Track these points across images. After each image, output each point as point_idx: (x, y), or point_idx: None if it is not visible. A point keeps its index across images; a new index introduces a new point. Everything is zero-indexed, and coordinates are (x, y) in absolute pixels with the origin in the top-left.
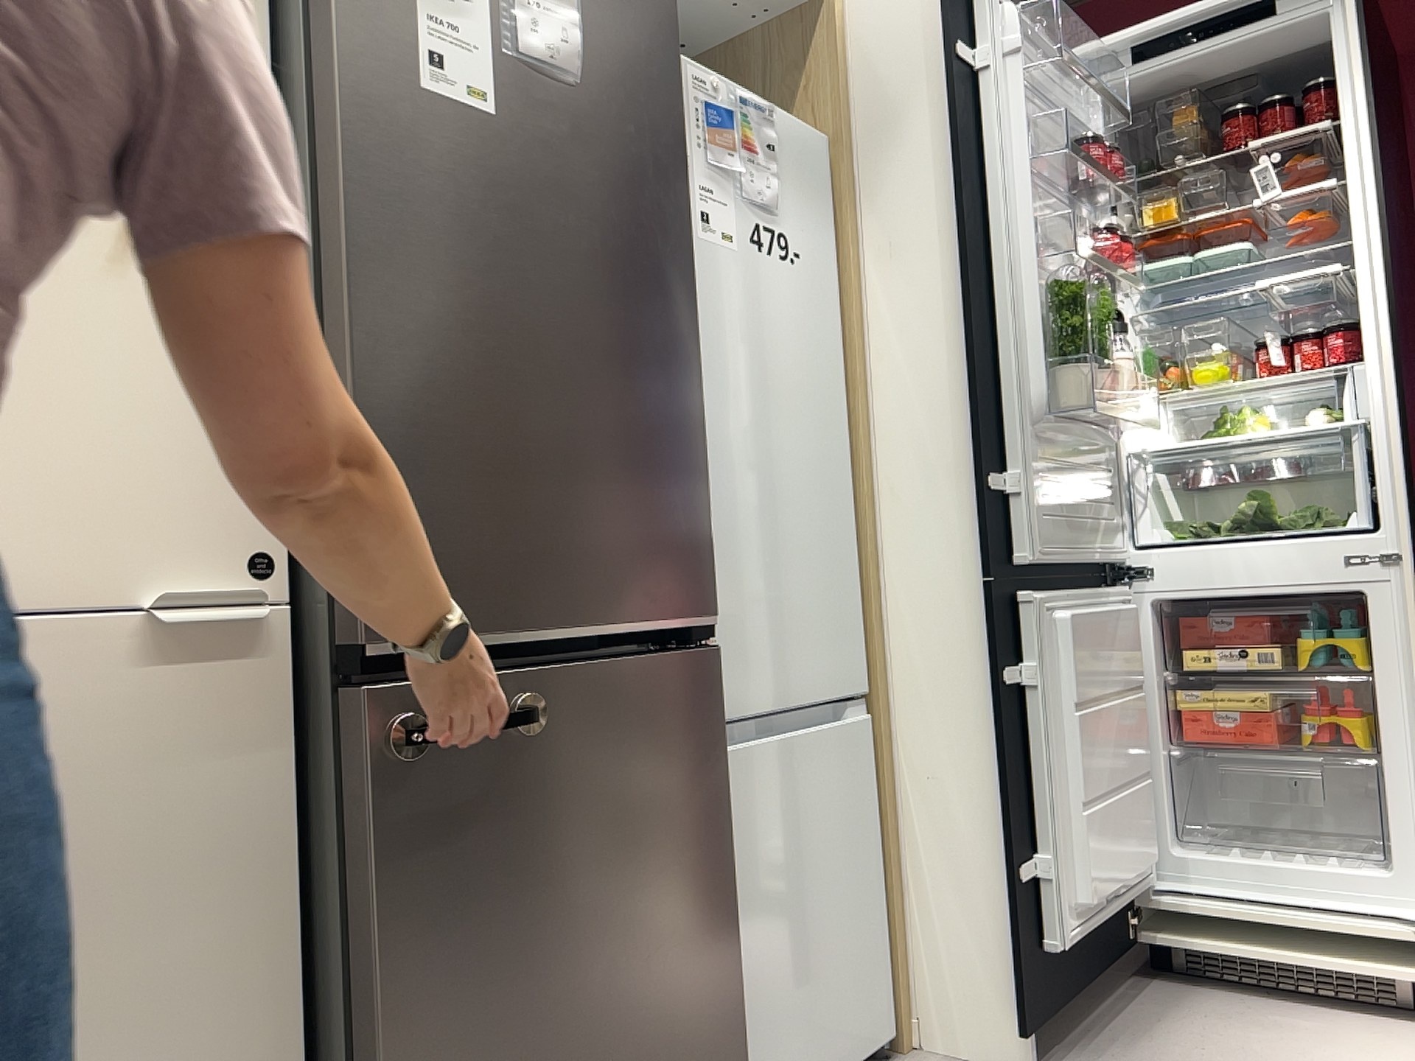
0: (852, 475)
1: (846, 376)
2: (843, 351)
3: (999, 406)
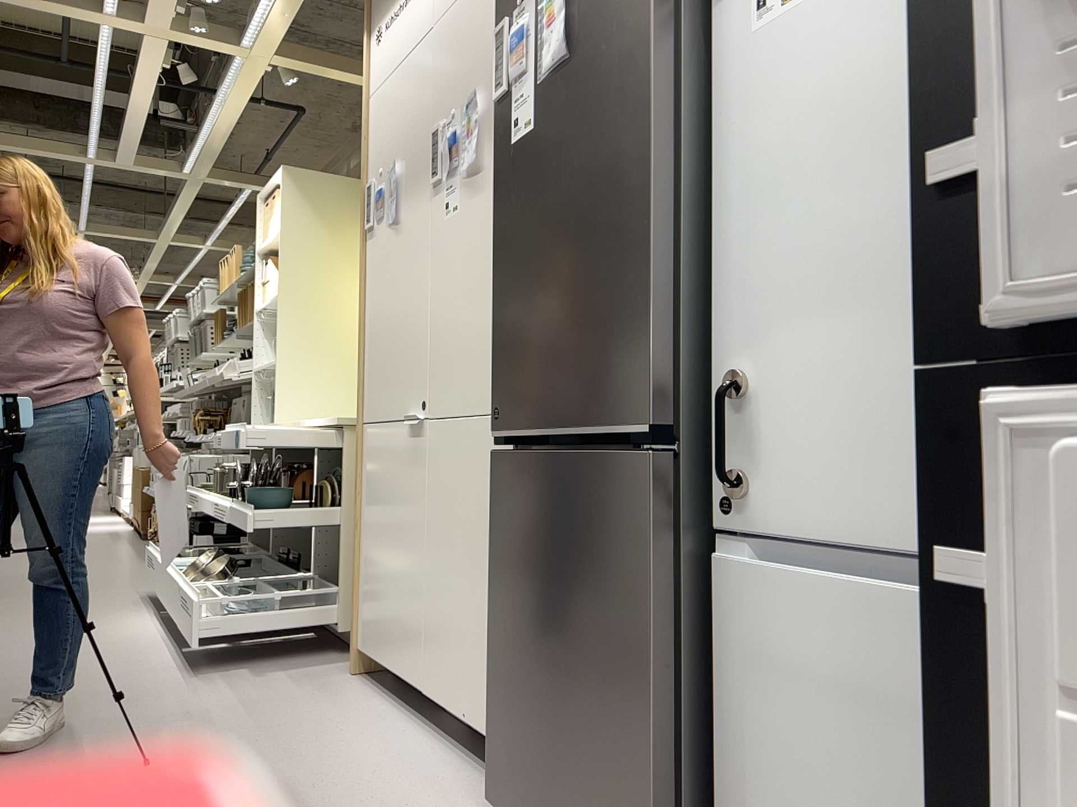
0: None
1: None
2: None
3: None
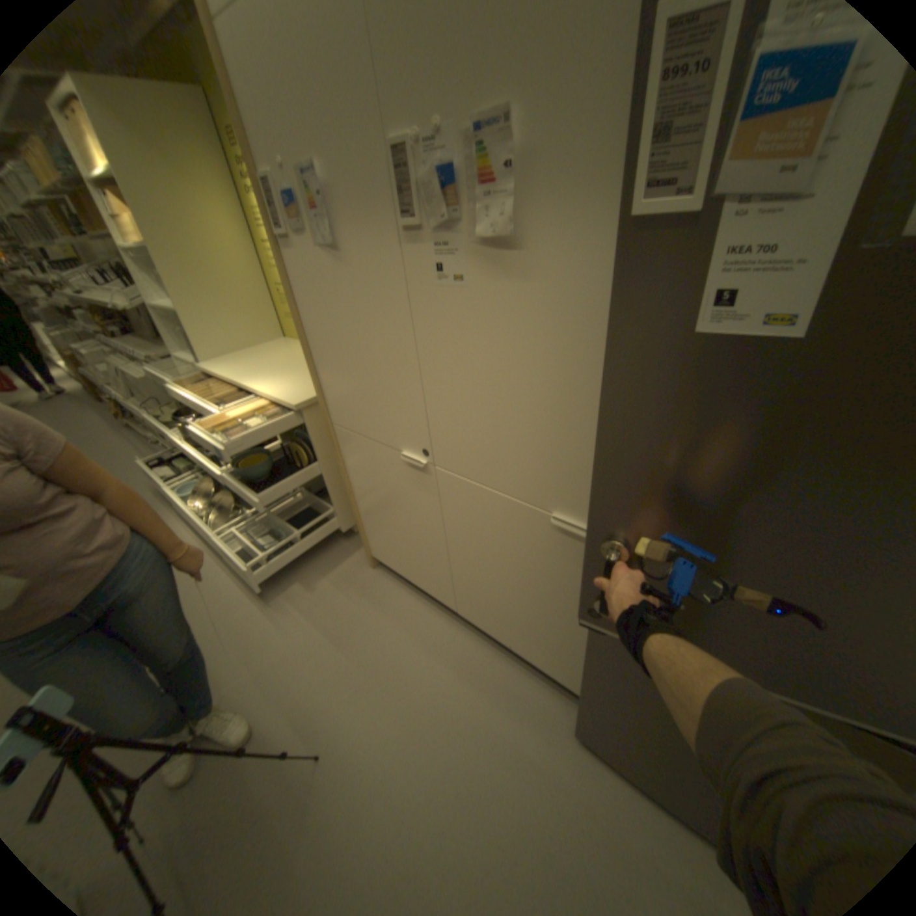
0: None
1: None
2: None
3: None
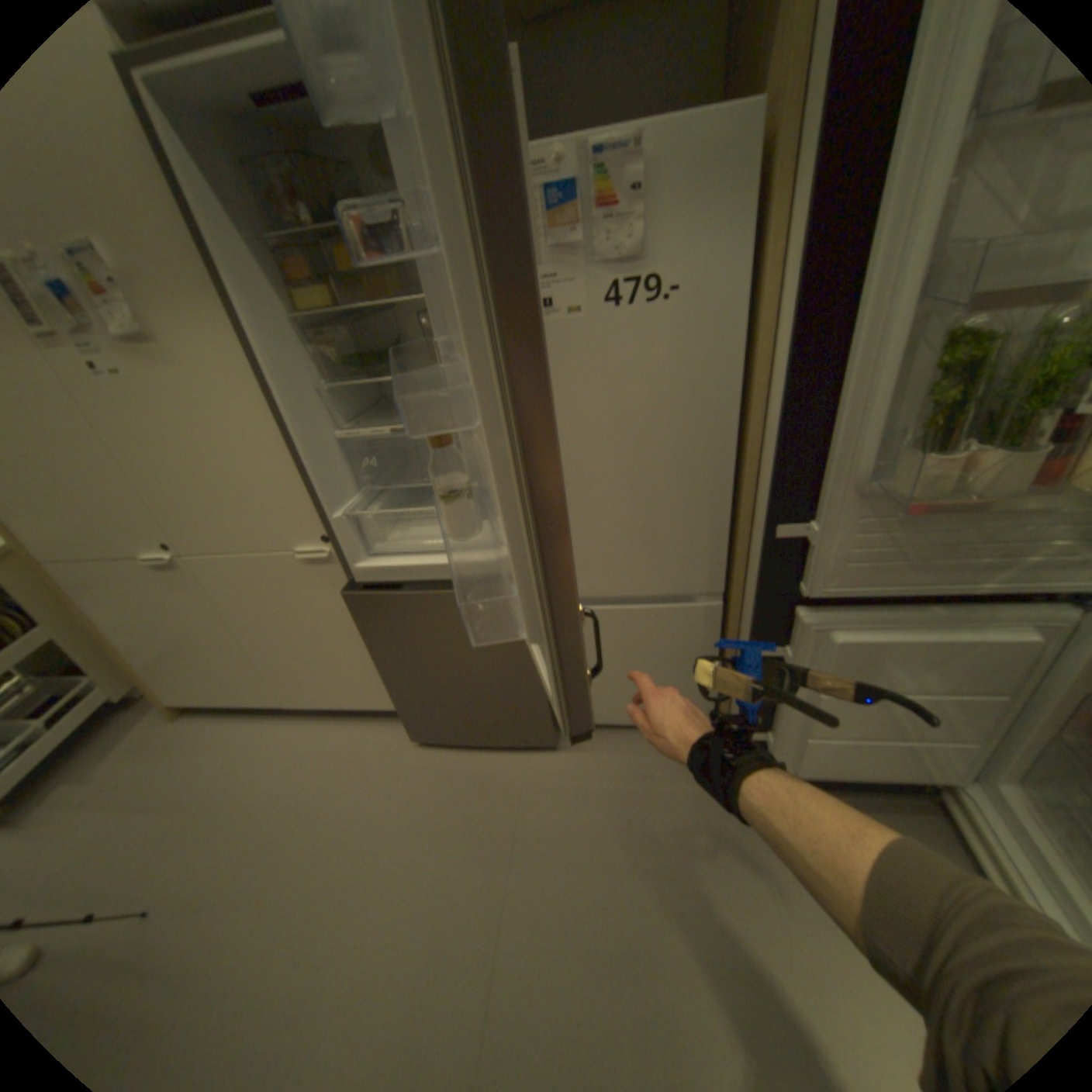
0: (743, 455)
1: (751, 374)
2: (753, 351)
3: (818, 465)
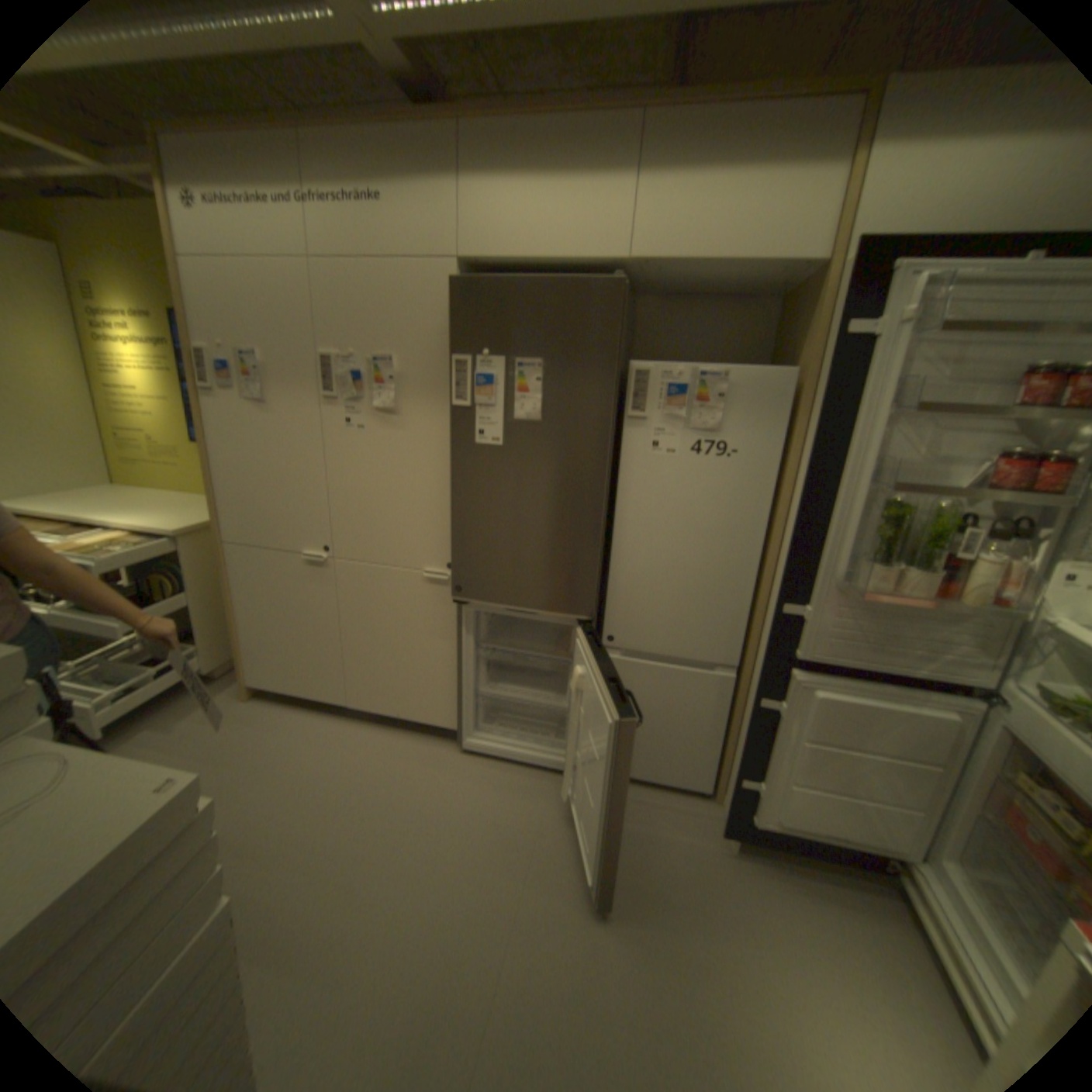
0: (764, 565)
1: (776, 512)
2: (779, 498)
3: (814, 569)
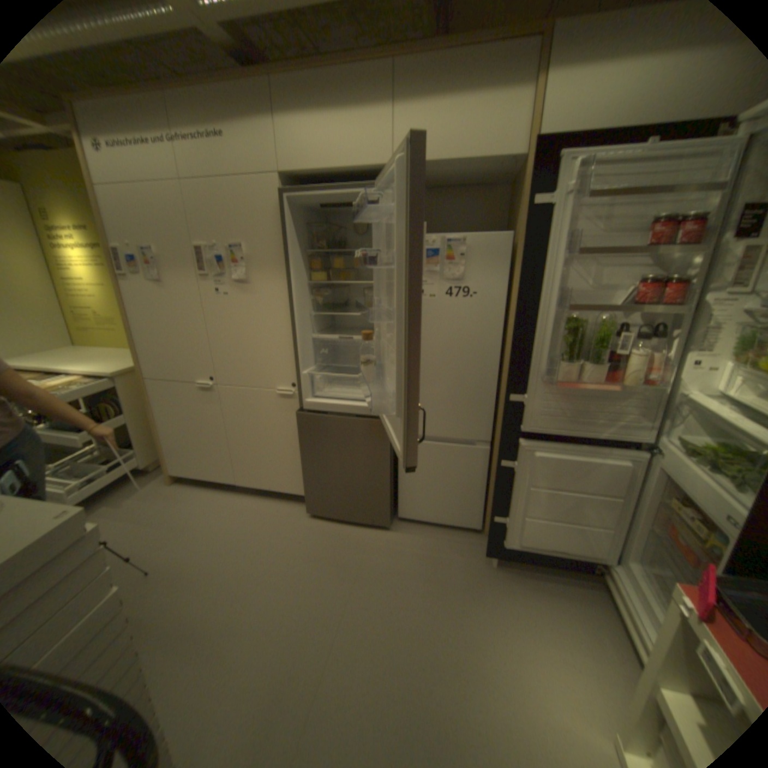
0: (502, 370)
1: (507, 333)
2: (508, 324)
3: (527, 369)
